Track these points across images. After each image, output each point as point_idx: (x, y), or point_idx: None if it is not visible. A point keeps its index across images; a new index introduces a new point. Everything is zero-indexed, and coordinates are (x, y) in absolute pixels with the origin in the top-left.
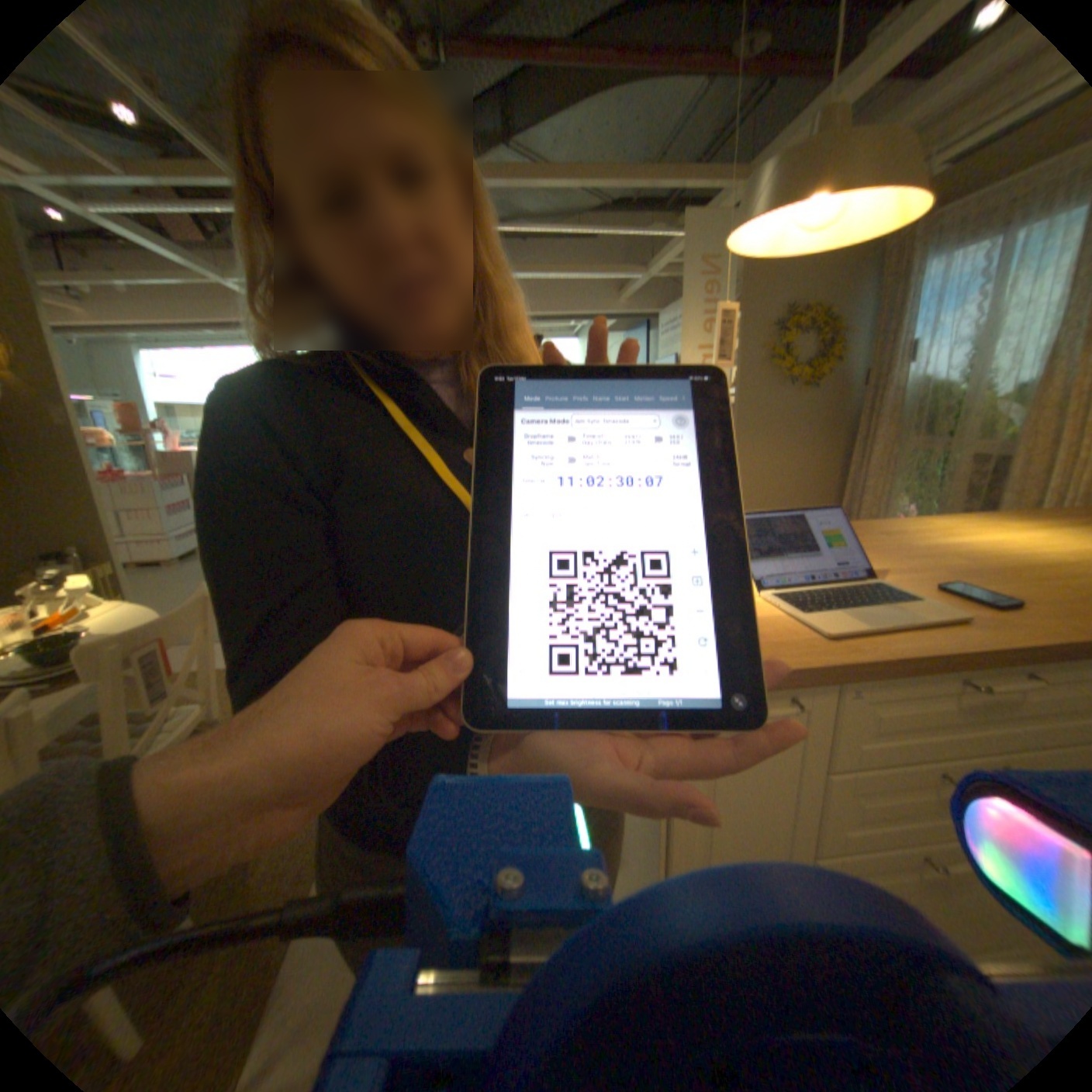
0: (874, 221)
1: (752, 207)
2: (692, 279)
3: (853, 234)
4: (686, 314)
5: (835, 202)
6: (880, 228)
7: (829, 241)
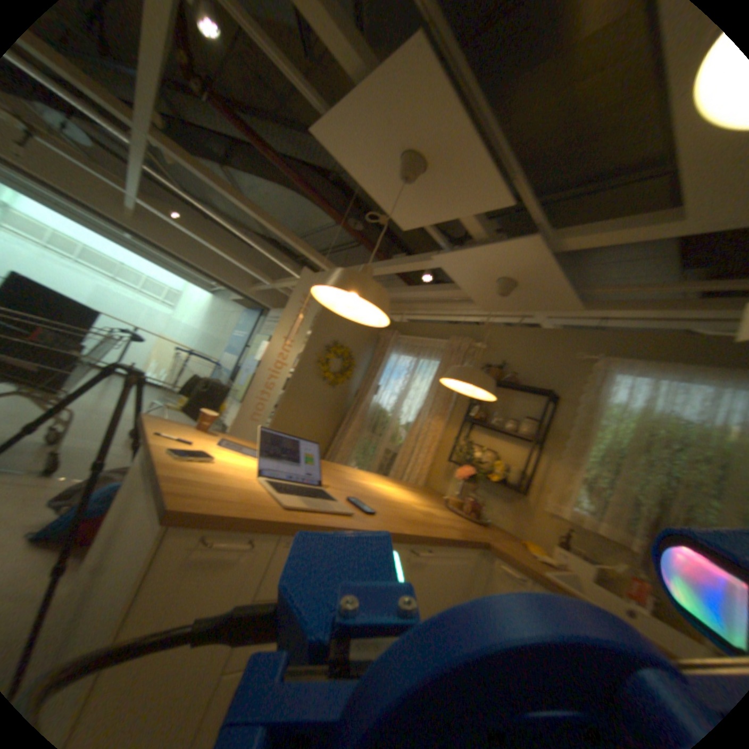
0: (368, 320)
1: (326, 283)
2: (292, 302)
3: (360, 320)
4: (282, 317)
5: (358, 304)
6: (369, 324)
7: (351, 318)
